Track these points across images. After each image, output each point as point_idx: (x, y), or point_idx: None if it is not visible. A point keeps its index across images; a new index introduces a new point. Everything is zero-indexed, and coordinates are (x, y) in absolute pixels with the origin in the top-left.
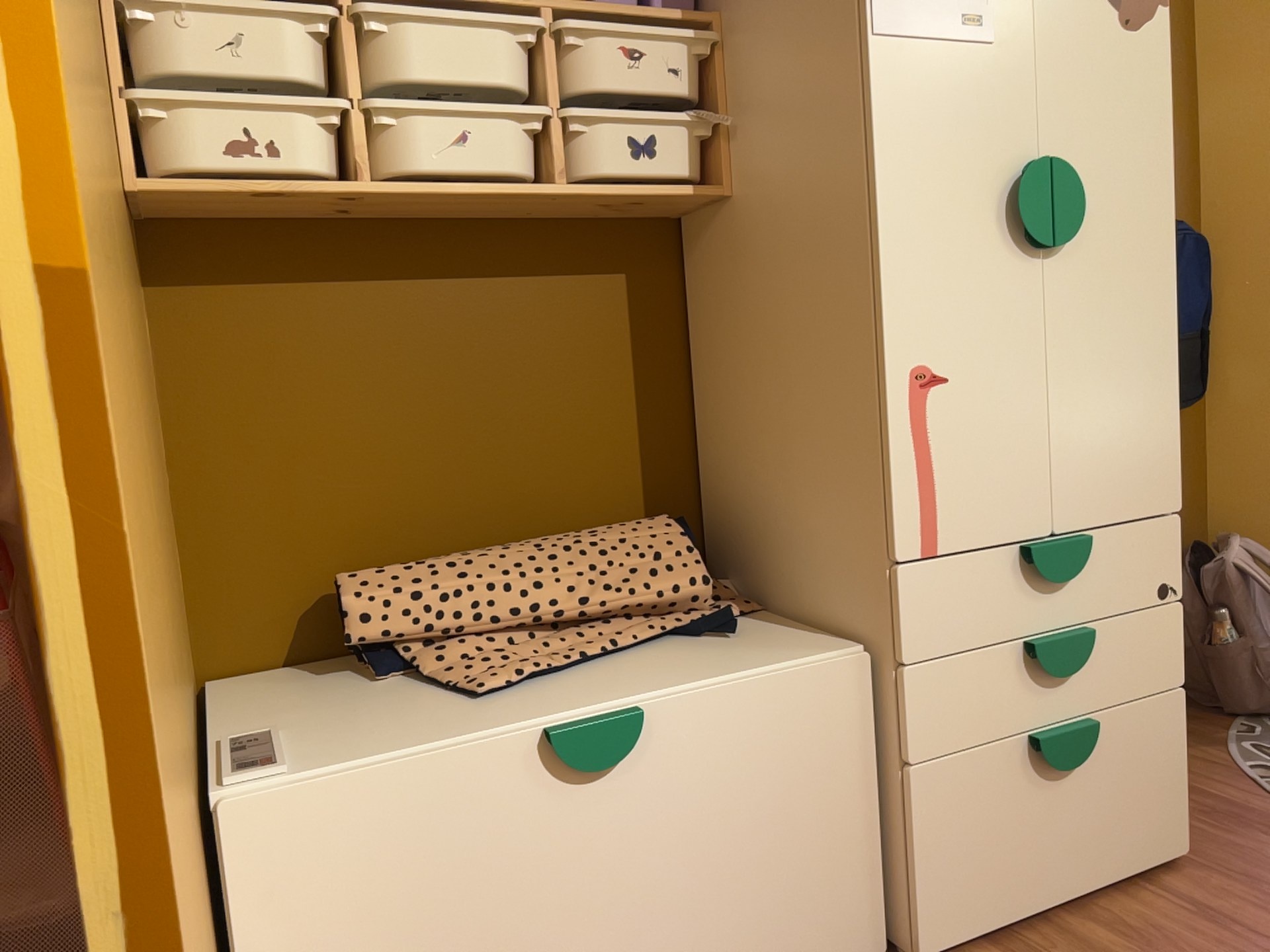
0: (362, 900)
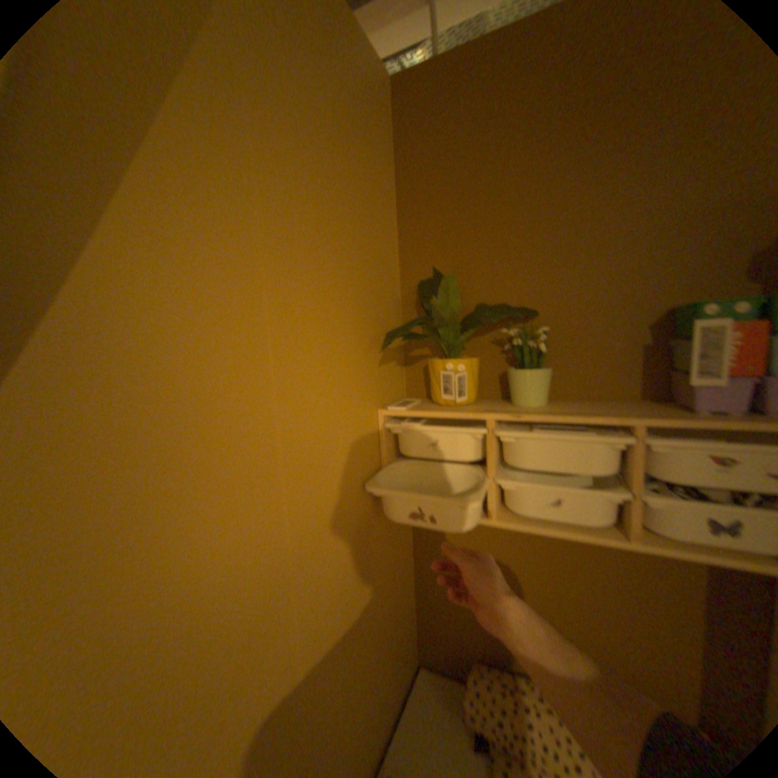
0: None
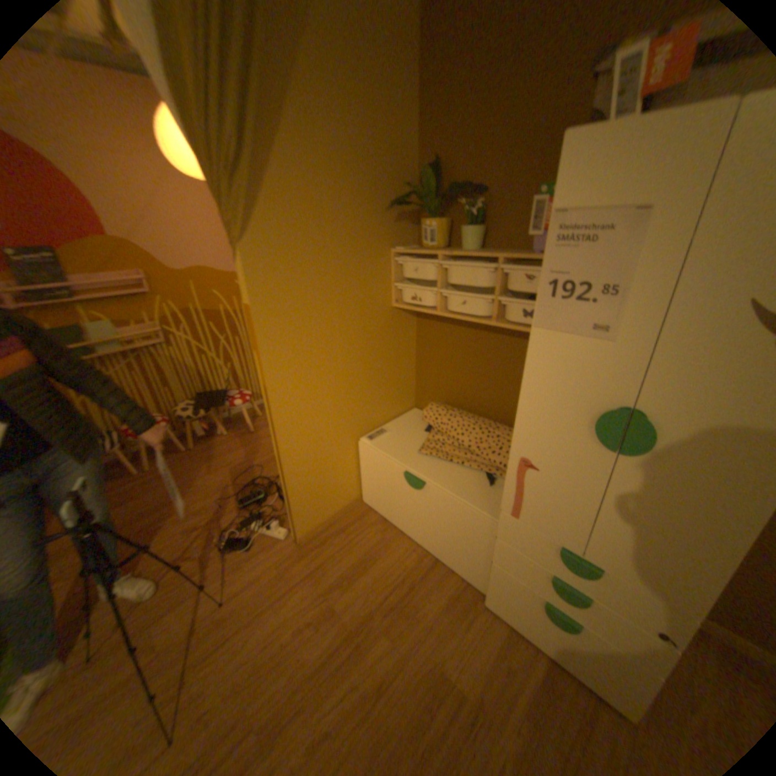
0: (375, 472)
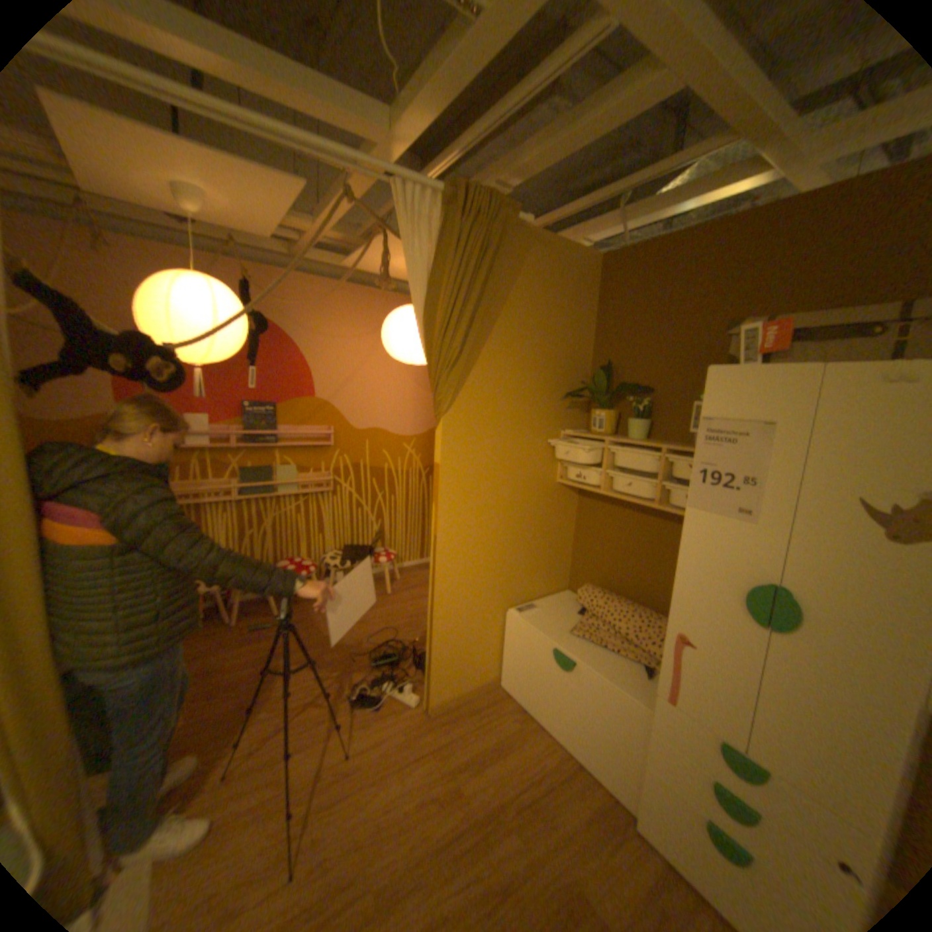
0: (521, 649)
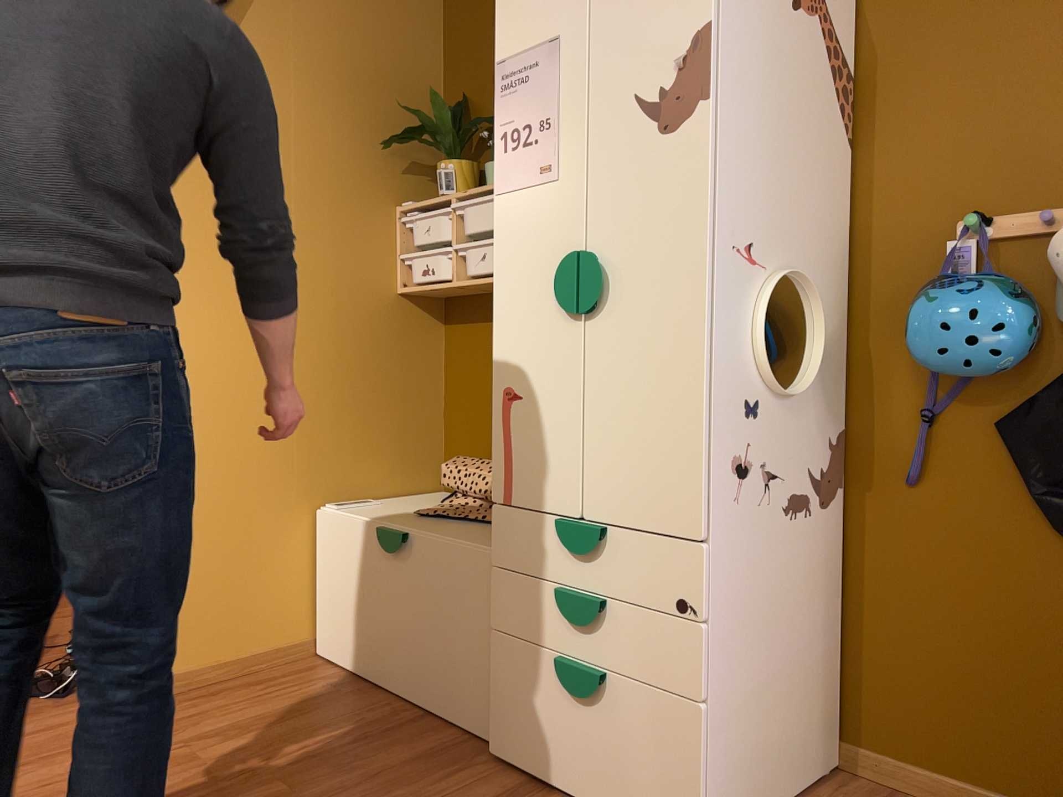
0: (338, 563)
